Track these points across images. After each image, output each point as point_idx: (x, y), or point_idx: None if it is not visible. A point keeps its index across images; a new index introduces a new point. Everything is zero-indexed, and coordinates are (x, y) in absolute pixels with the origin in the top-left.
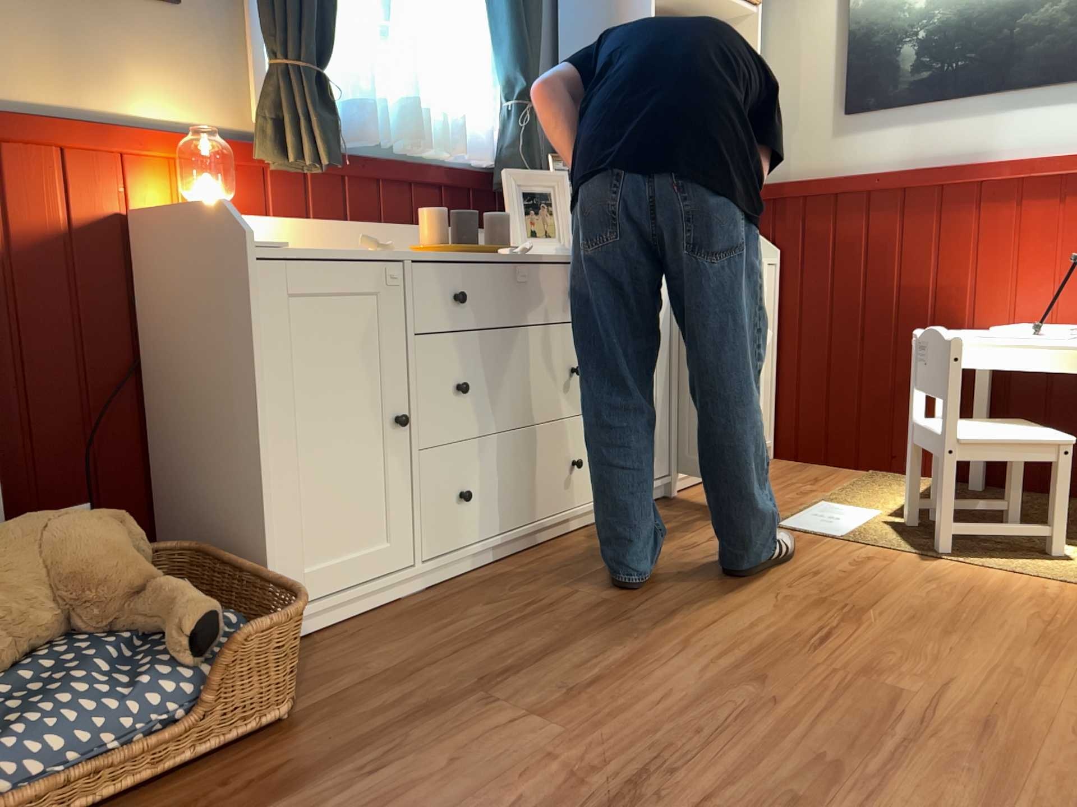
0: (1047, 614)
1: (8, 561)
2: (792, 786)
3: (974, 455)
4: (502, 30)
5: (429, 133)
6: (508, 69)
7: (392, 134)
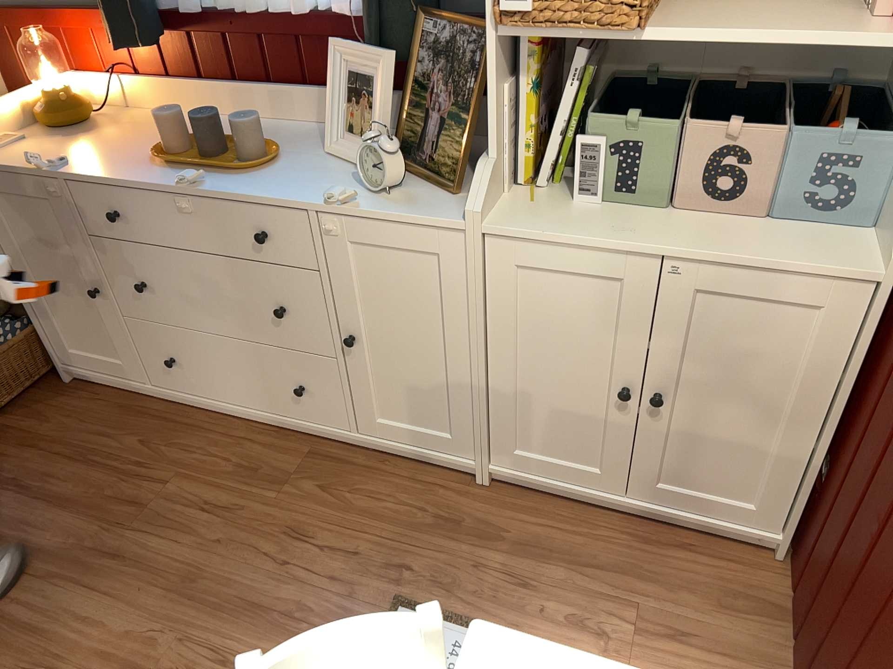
0: None
1: None
2: None
3: None
4: None
5: None
6: None
7: None
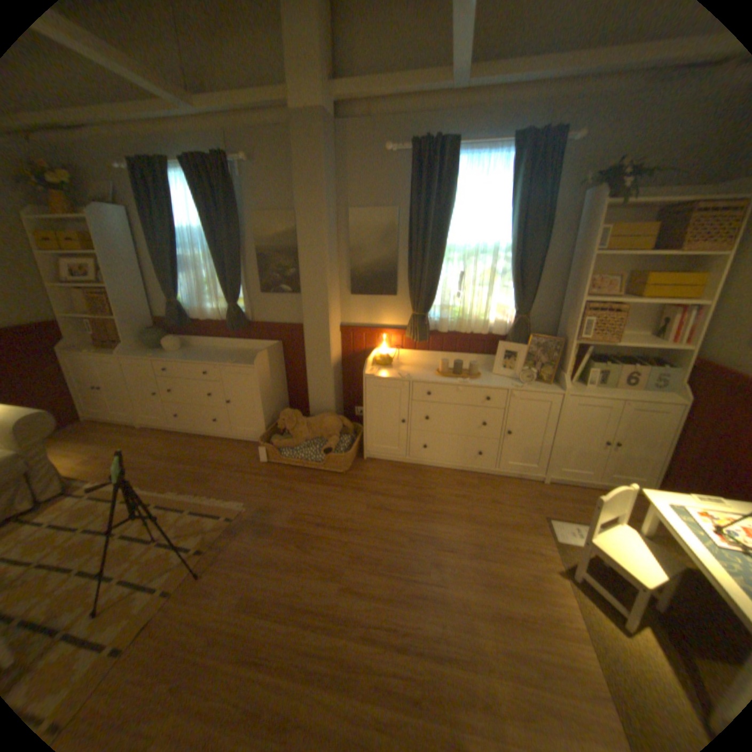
0: (537, 622)
1: (317, 422)
2: (366, 558)
3: (599, 555)
4: (513, 287)
5: (476, 325)
6: (514, 302)
7: (457, 327)
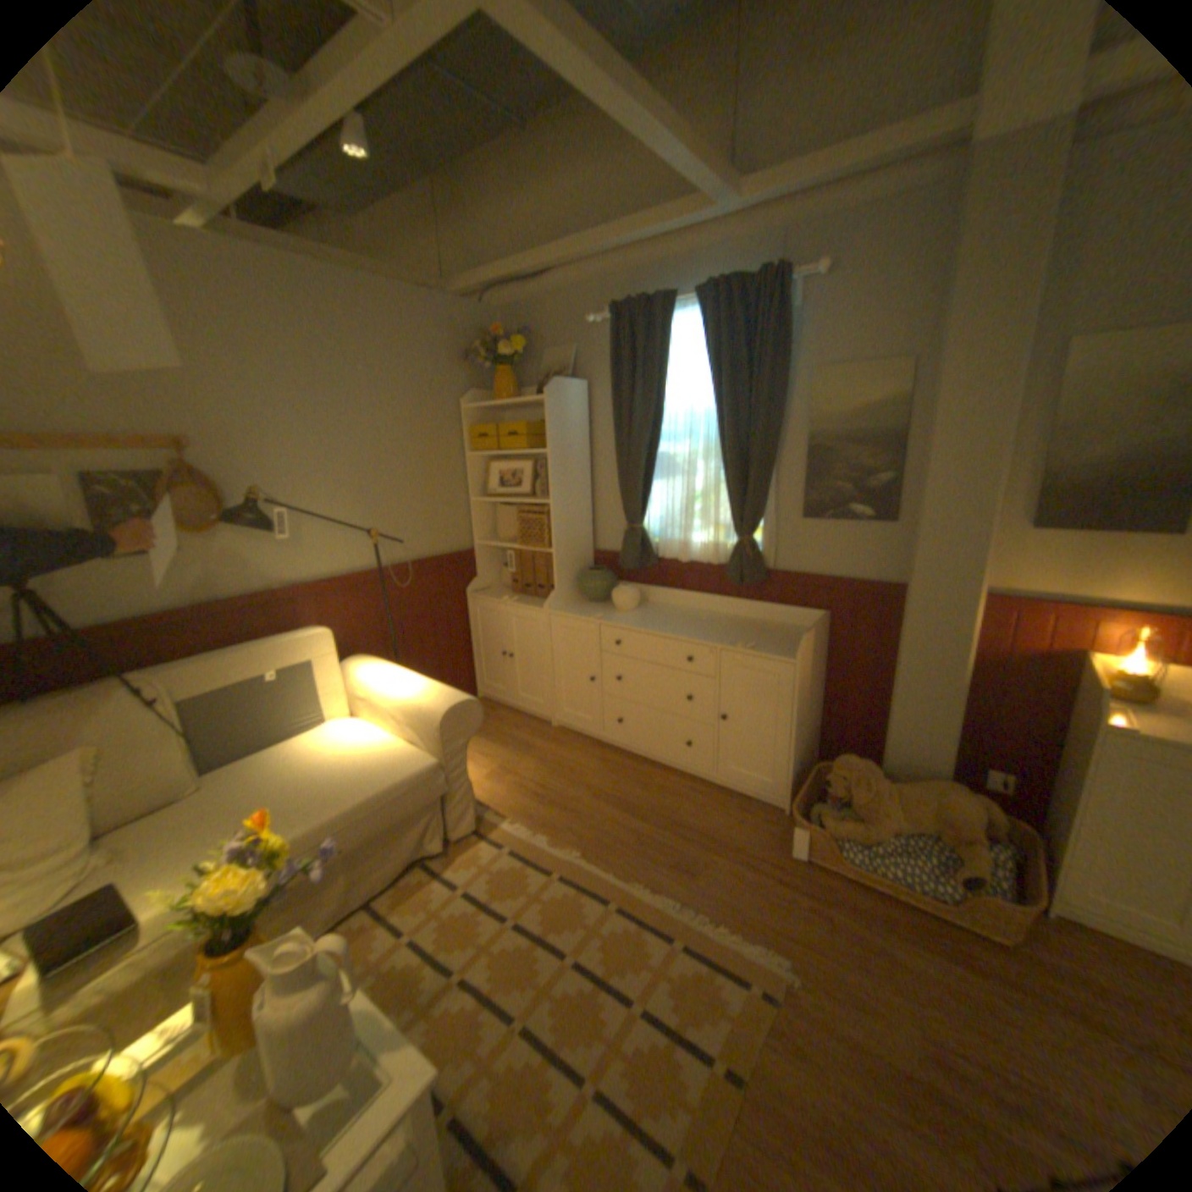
0: None
1: (928, 800)
2: None
3: None
4: None
5: None
6: None
7: None
